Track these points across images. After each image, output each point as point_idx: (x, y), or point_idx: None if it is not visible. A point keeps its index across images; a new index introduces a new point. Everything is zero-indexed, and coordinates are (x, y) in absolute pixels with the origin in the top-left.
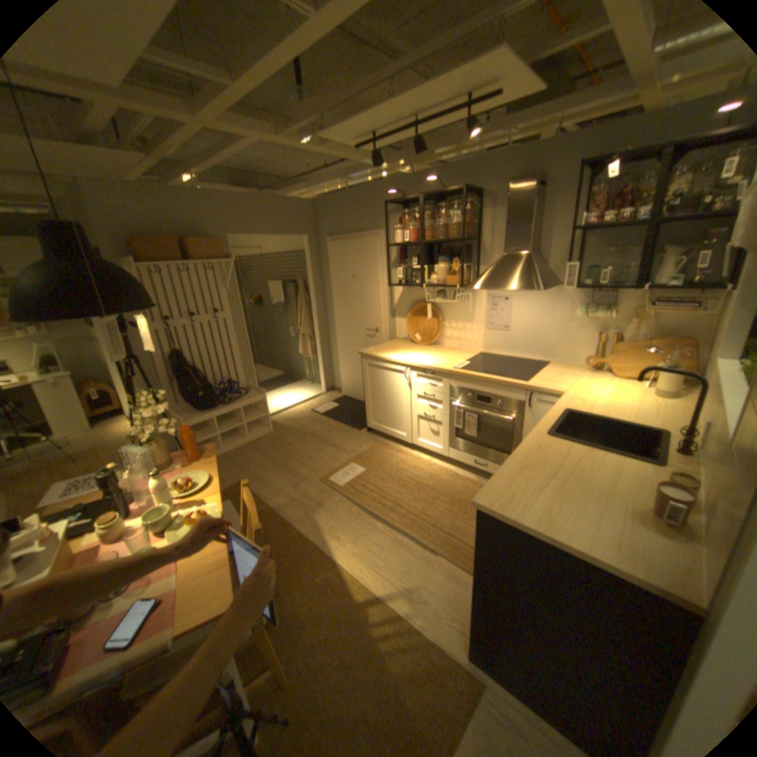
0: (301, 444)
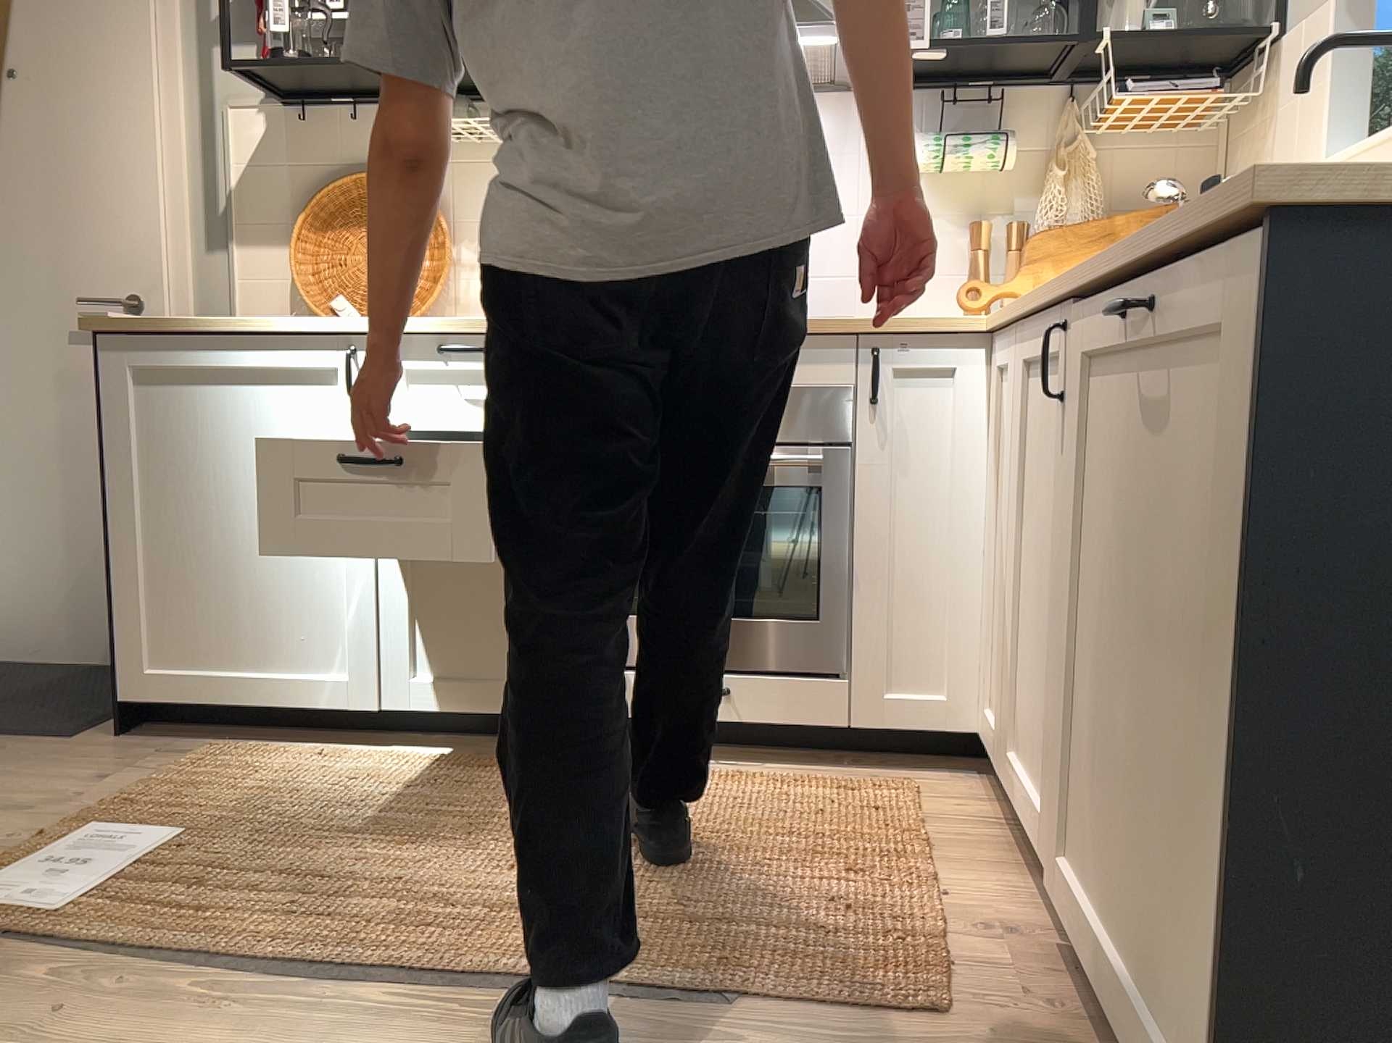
0: None
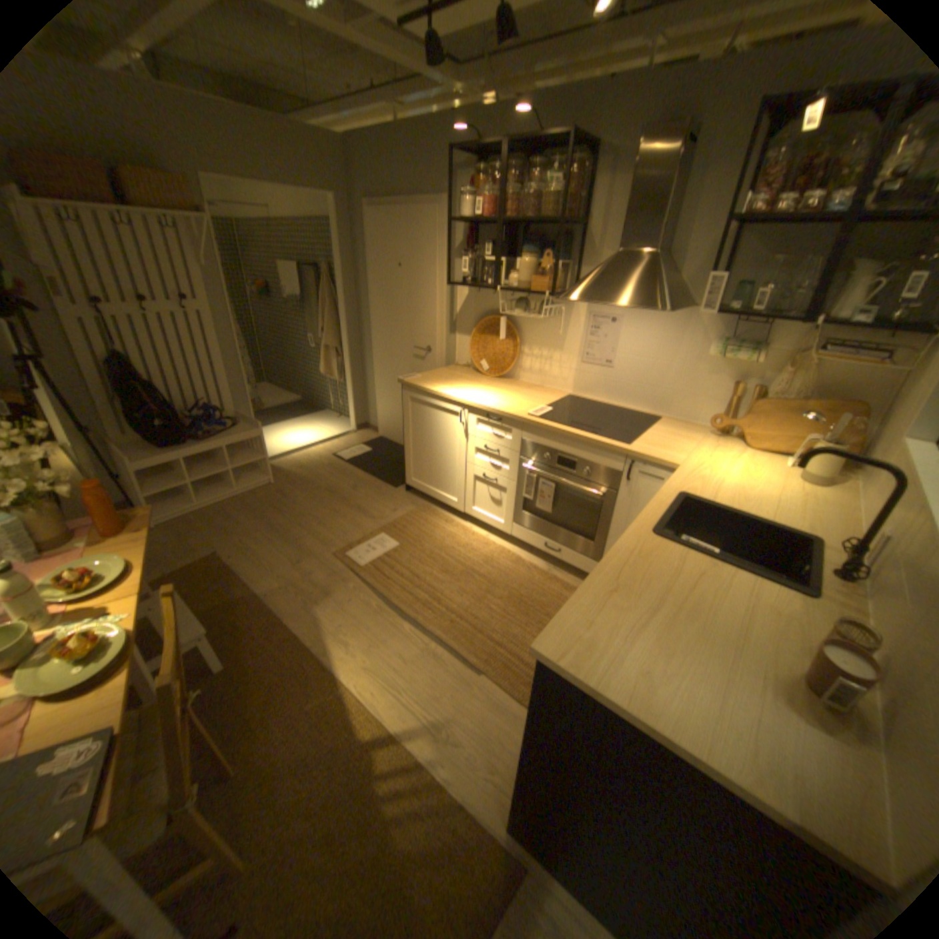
0: (312, 503)
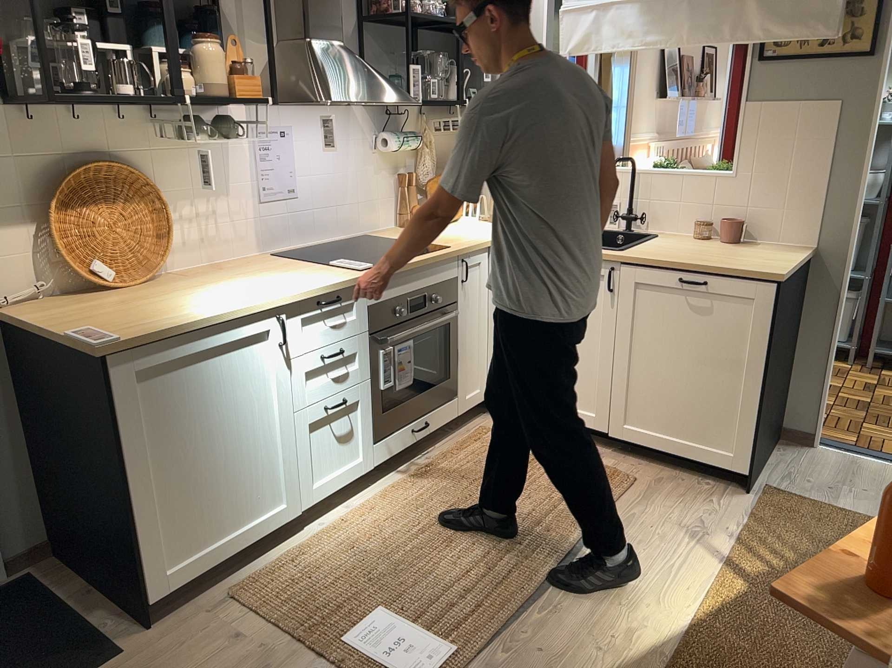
0: None
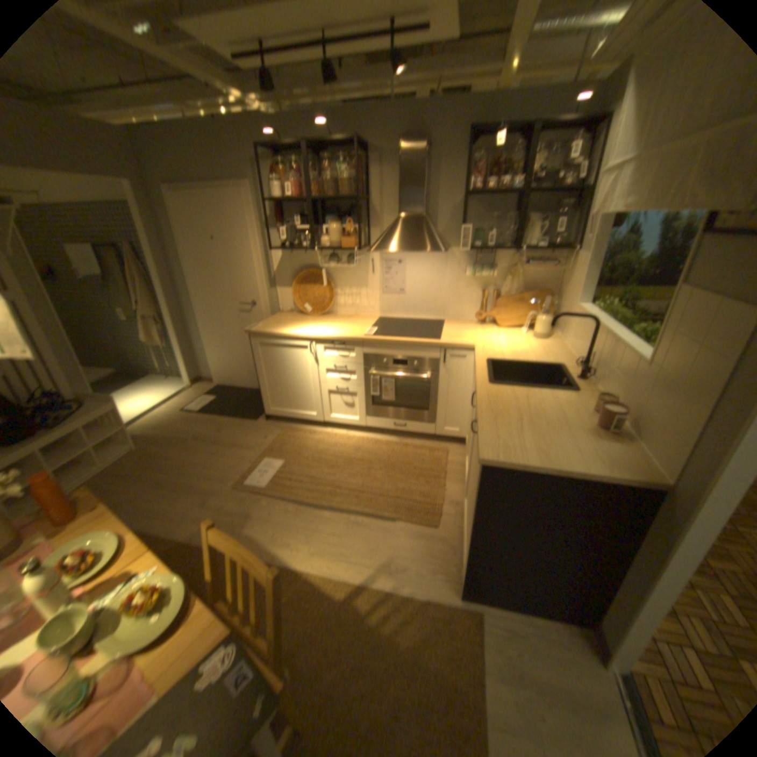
0: (186, 452)
